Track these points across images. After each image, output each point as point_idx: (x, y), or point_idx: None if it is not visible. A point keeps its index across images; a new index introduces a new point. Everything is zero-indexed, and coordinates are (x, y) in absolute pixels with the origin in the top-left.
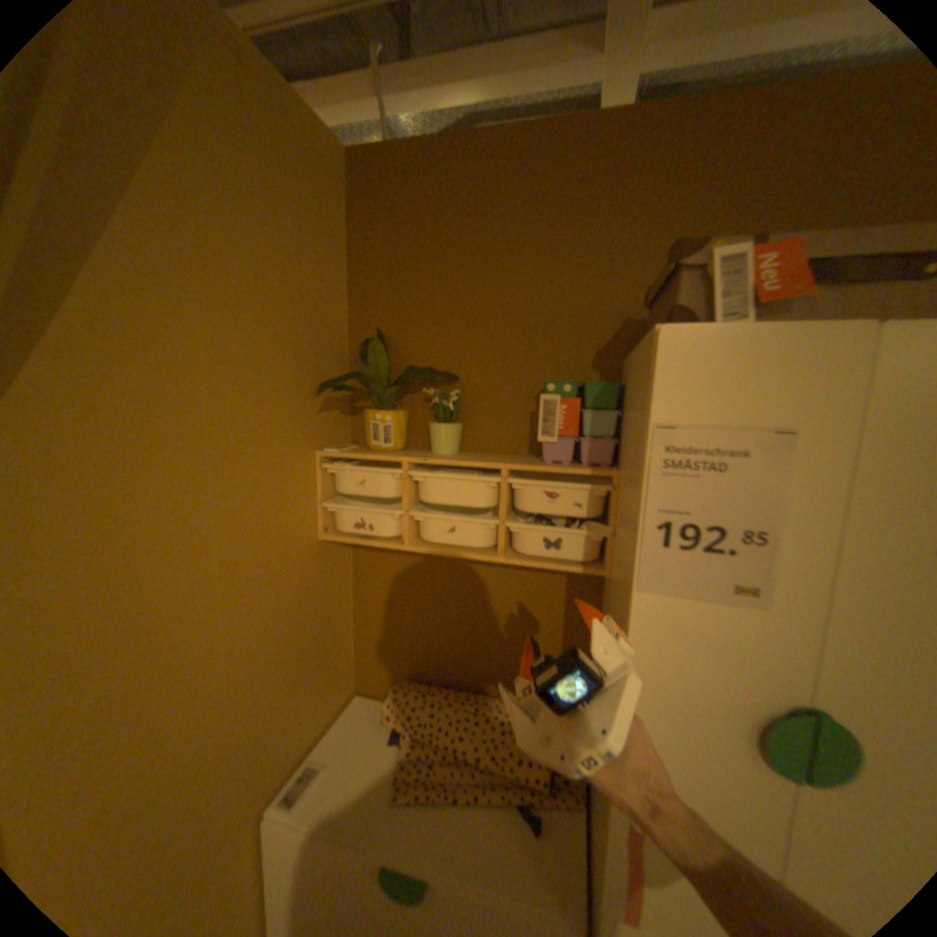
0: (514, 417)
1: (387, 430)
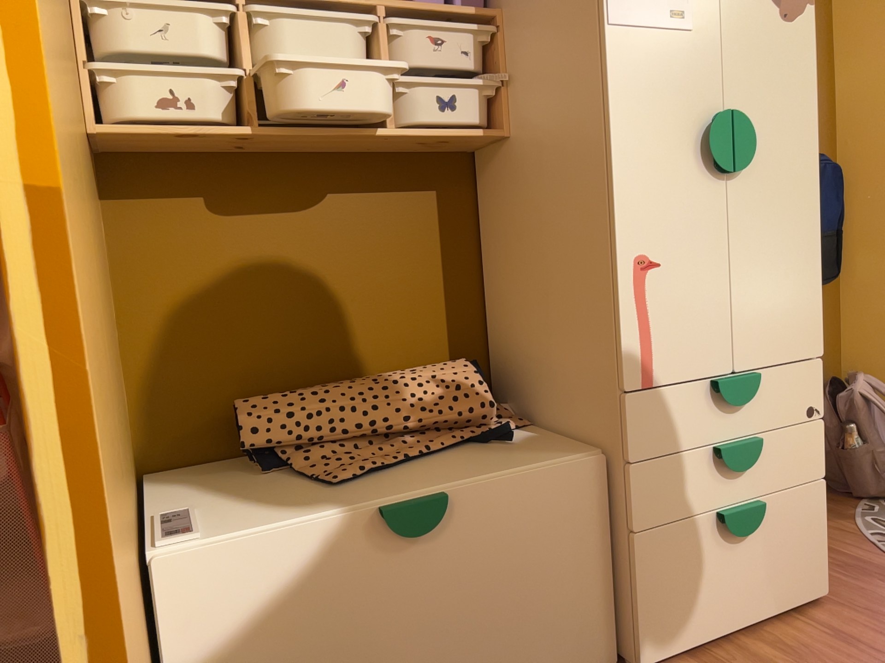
0: None
1: None
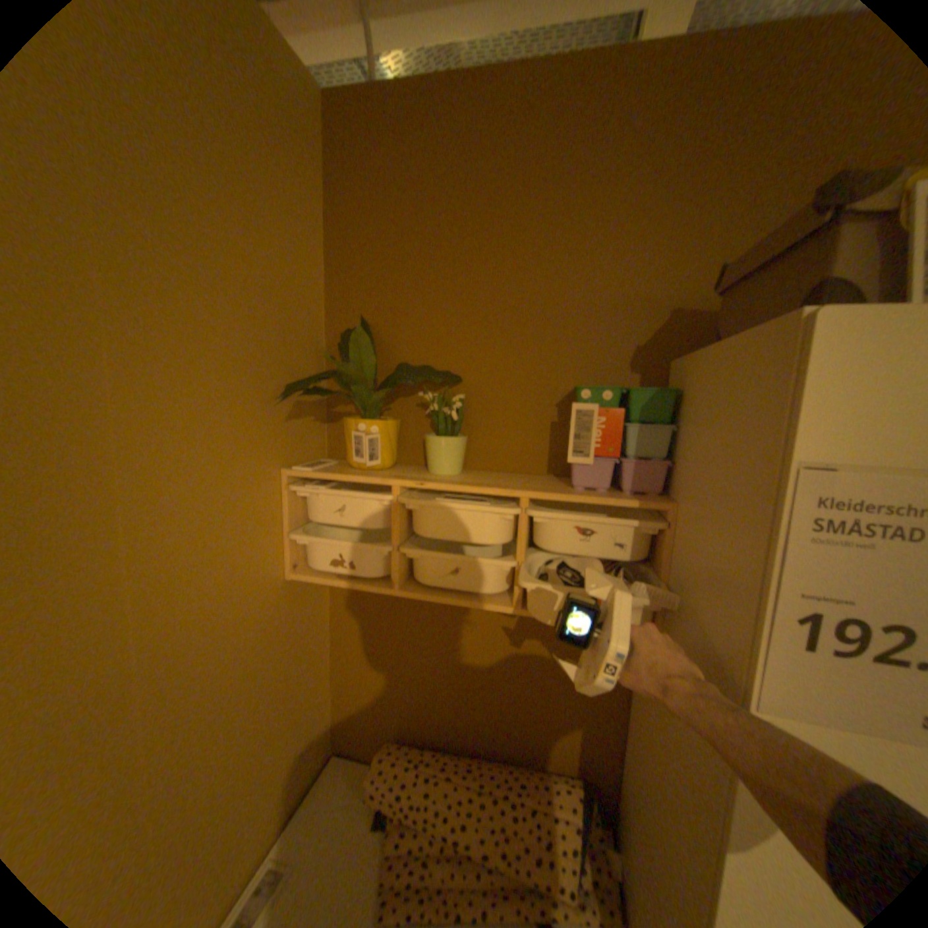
0: (531, 428)
1: (373, 444)
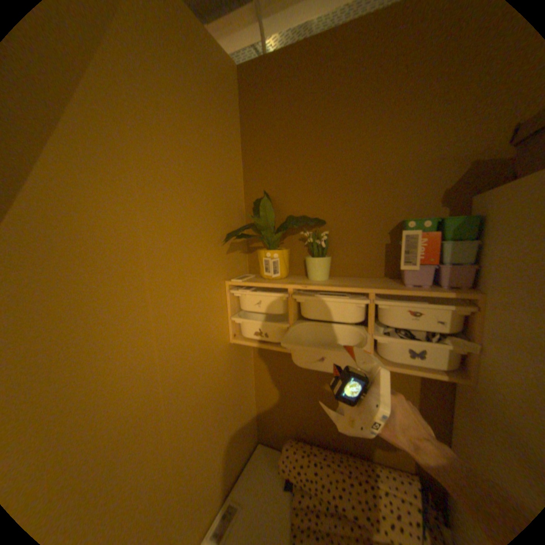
0: (372, 248)
1: (275, 264)
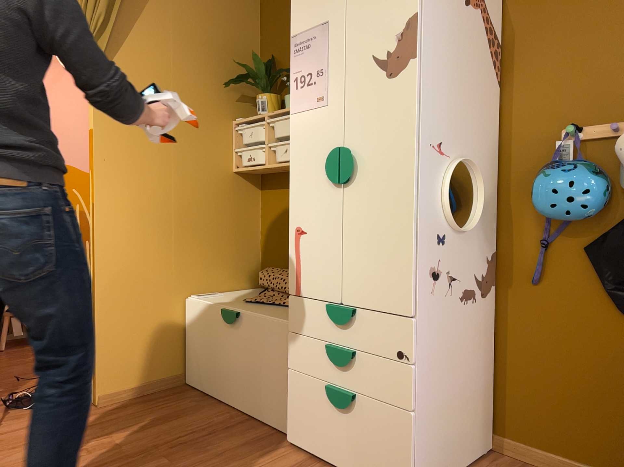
0: None
1: (263, 104)
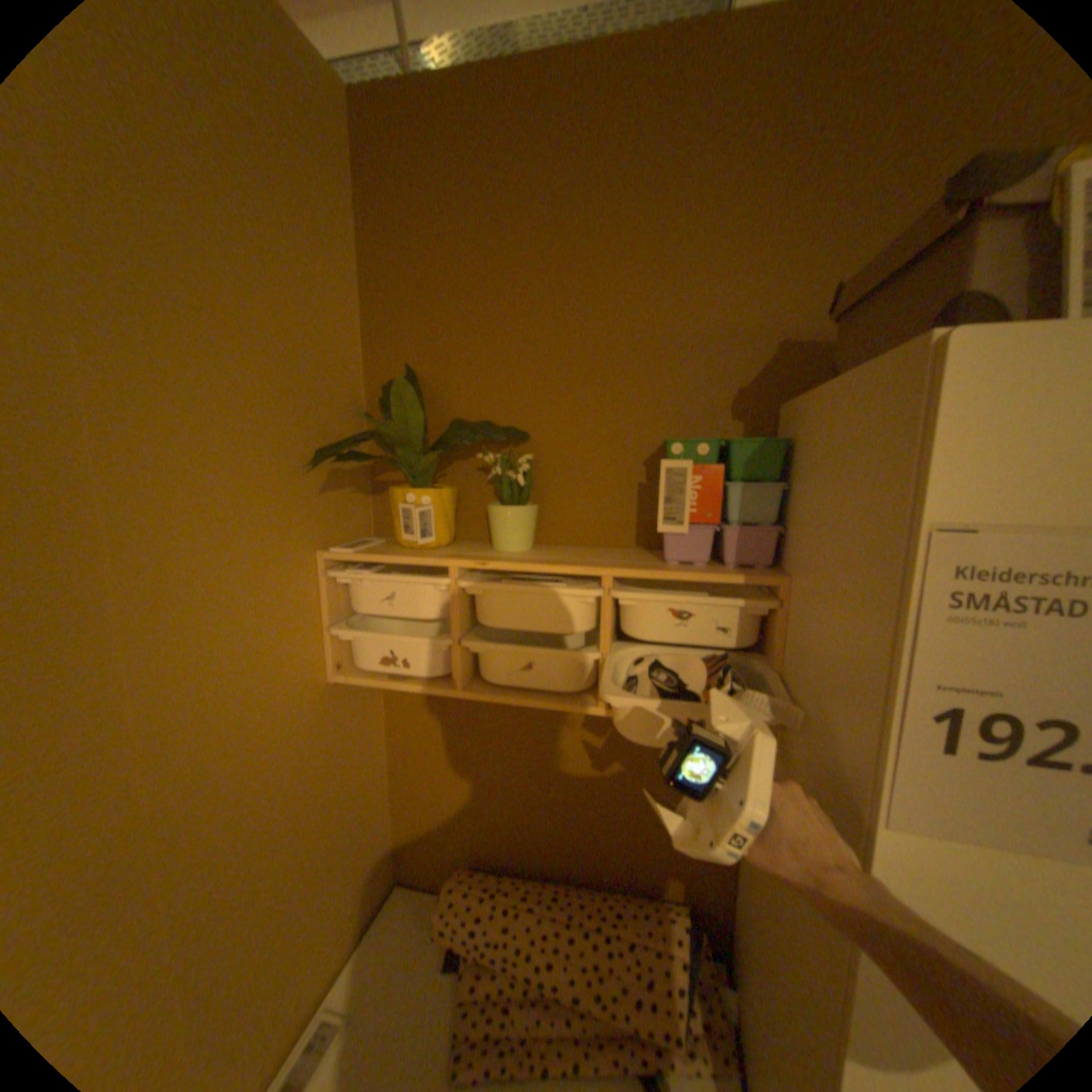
0: (615, 492)
1: (425, 518)
